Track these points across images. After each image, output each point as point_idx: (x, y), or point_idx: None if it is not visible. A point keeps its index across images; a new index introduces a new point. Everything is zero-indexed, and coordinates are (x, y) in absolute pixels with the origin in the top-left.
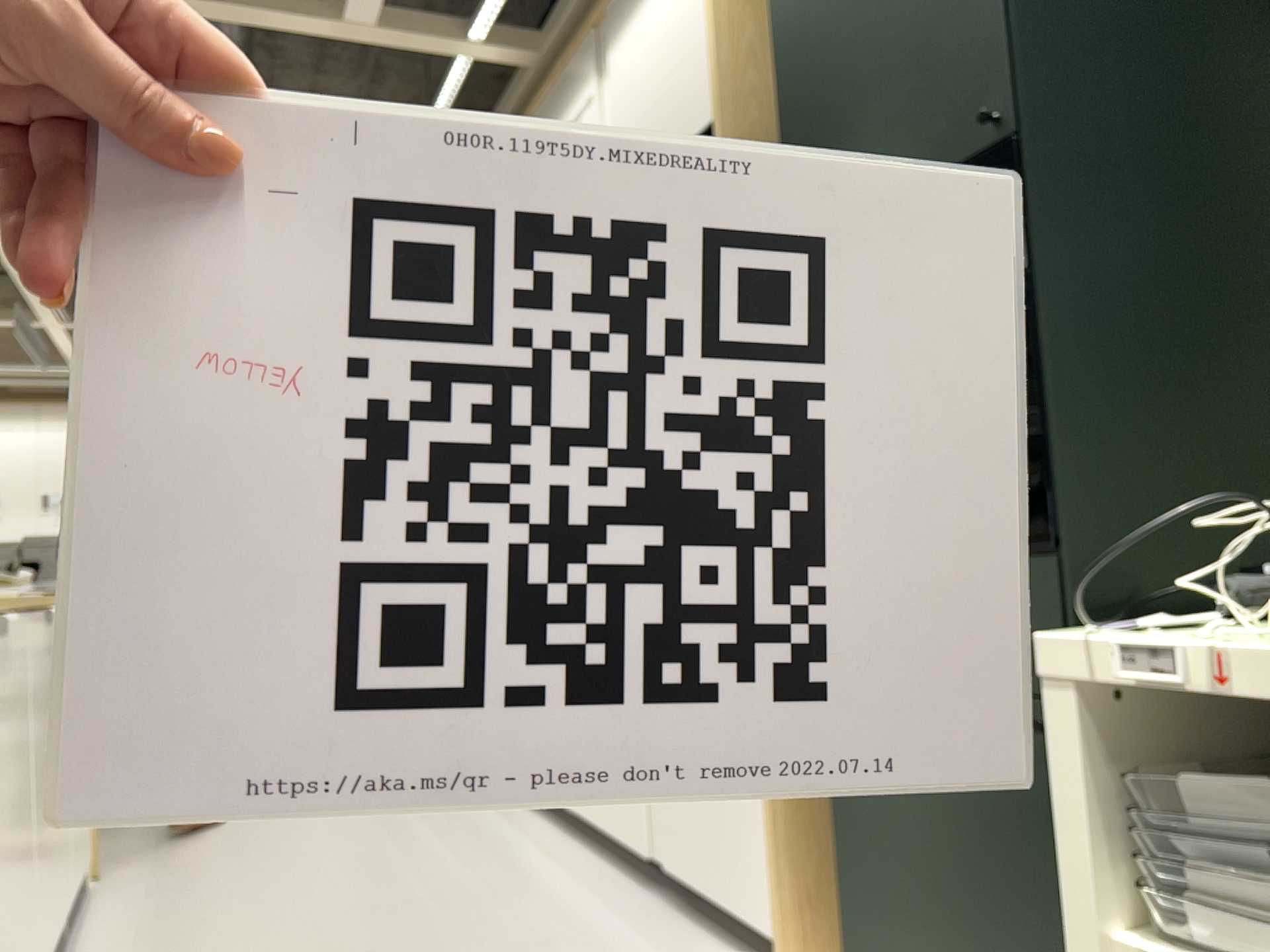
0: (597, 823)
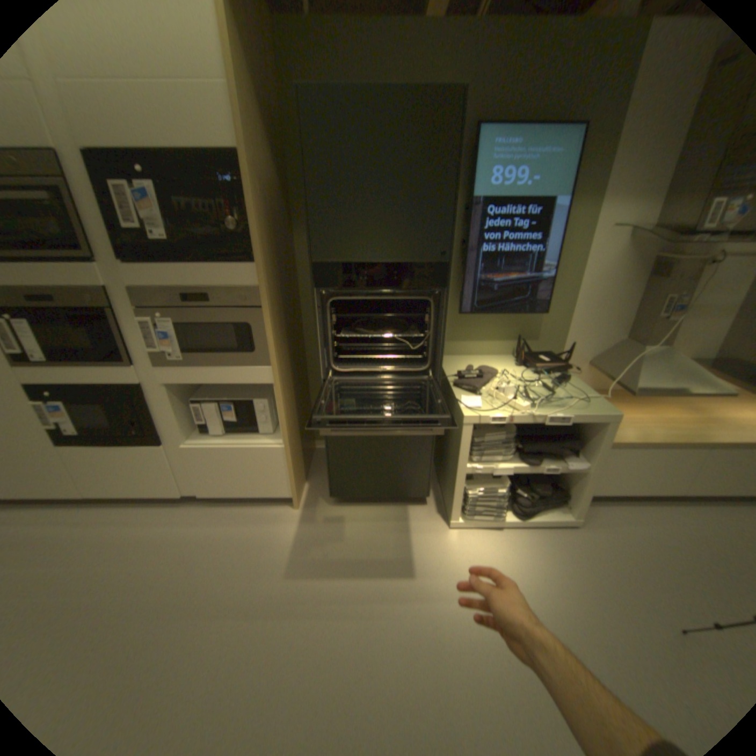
0: (112, 497)
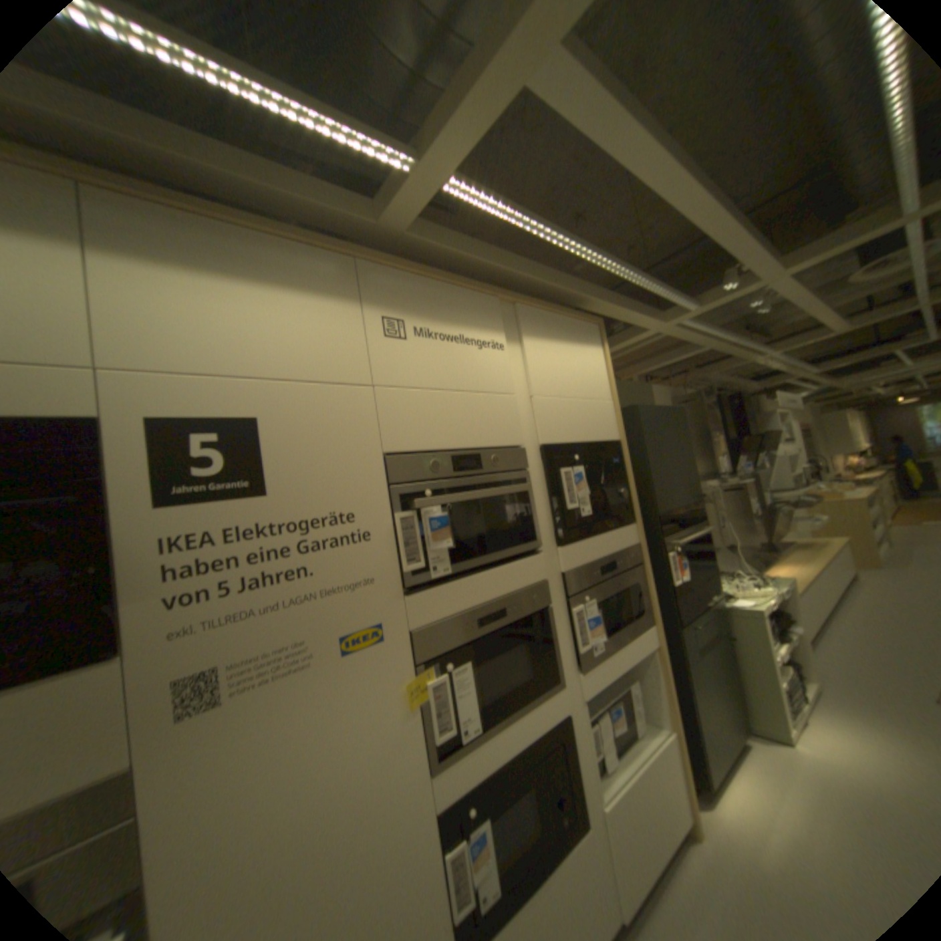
0: None
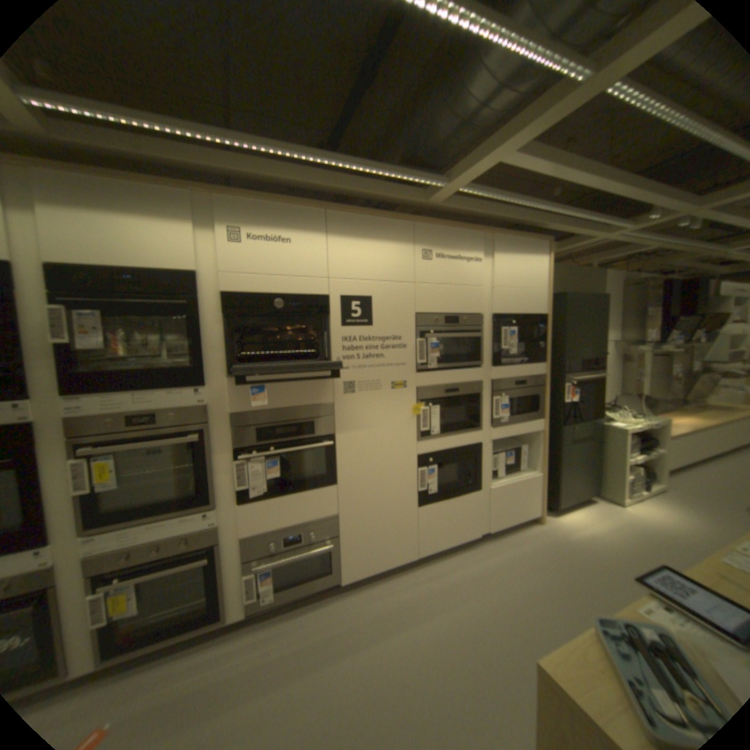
0: (440, 549)
